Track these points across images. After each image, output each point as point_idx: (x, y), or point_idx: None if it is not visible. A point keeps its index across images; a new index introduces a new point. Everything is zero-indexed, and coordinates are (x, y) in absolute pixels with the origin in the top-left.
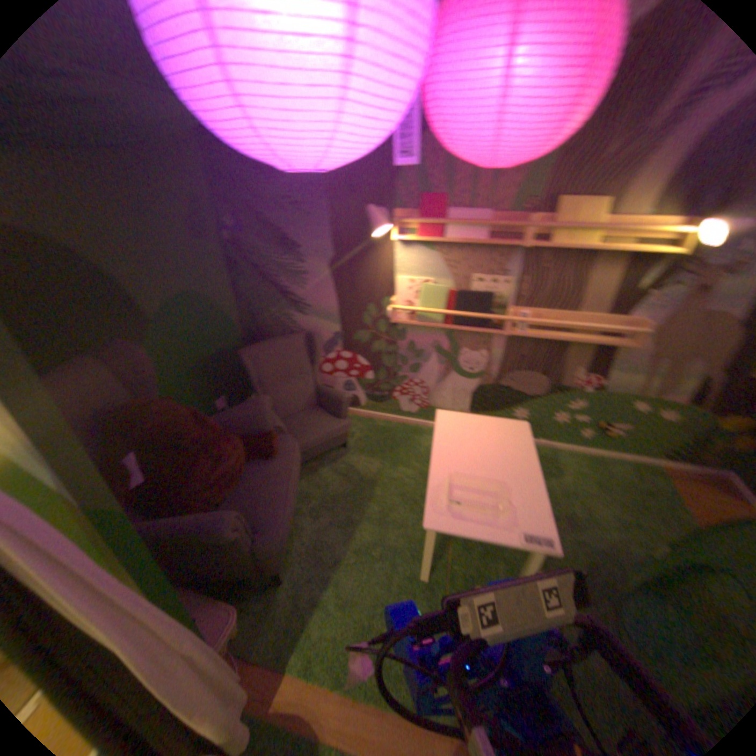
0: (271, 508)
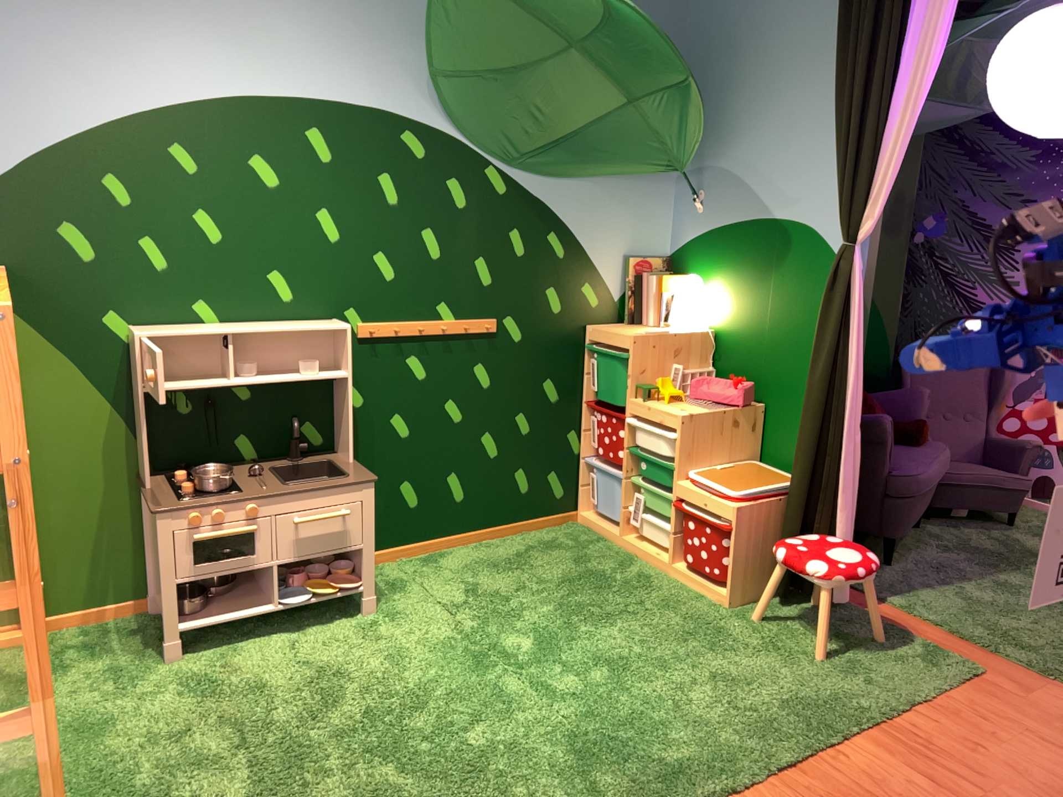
0: (900, 461)
